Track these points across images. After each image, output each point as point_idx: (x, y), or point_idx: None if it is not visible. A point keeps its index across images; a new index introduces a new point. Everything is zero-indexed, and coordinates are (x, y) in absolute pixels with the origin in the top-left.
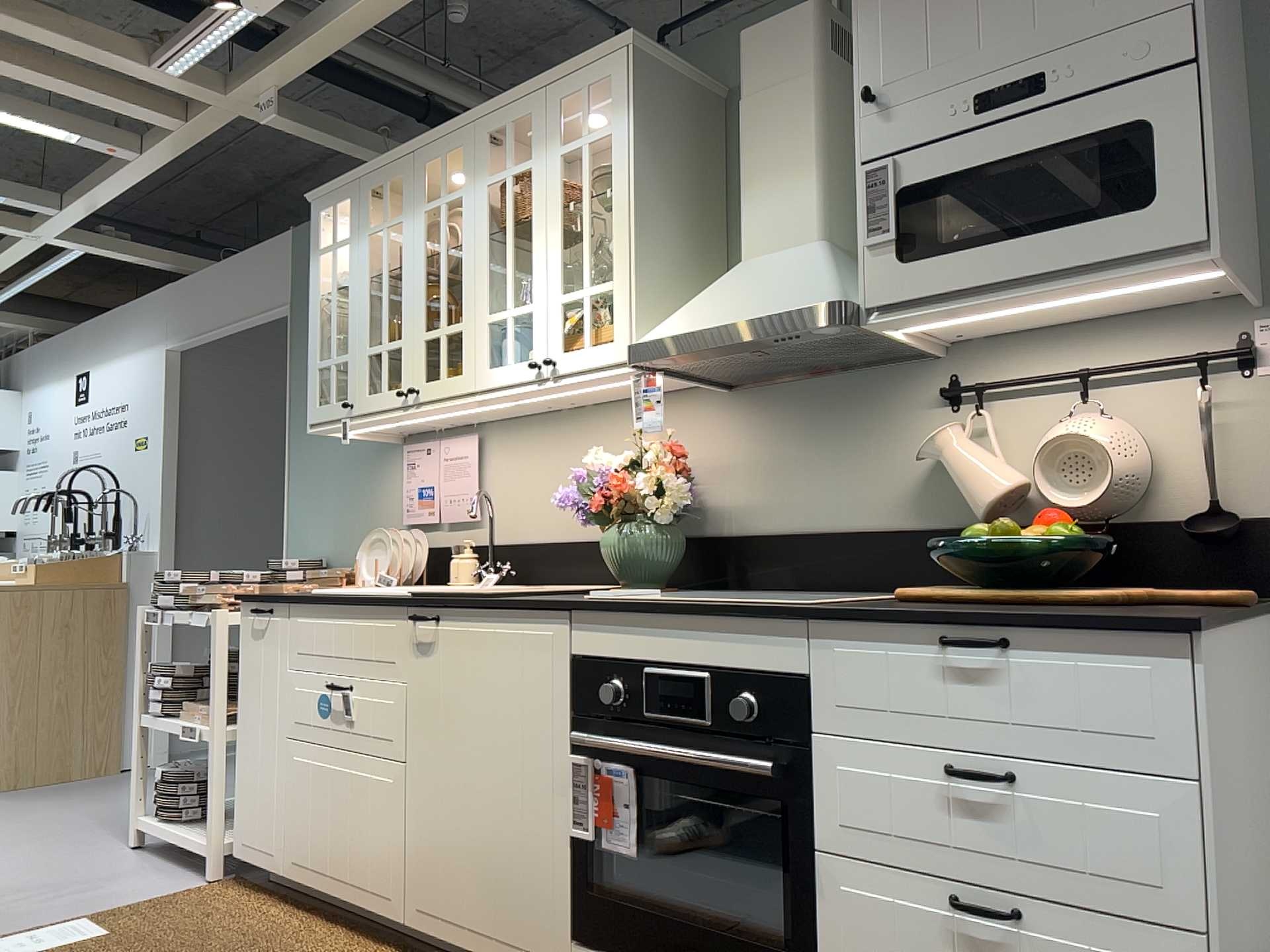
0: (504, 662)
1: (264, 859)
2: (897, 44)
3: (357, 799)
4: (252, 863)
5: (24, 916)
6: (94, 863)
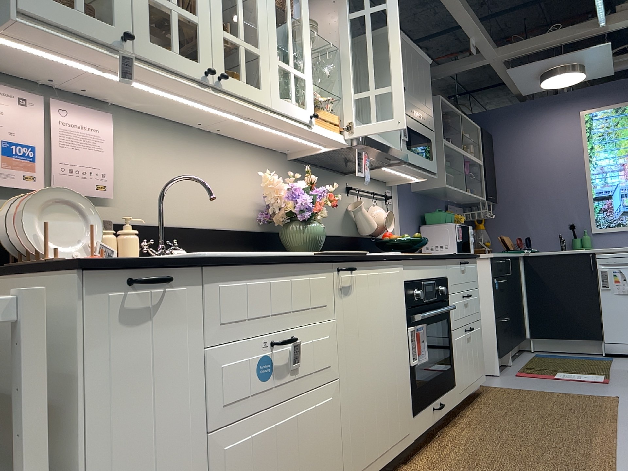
0: (385, 289)
1: None
2: (404, 80)
3: (305, 435)
4: None
5: None
6: None
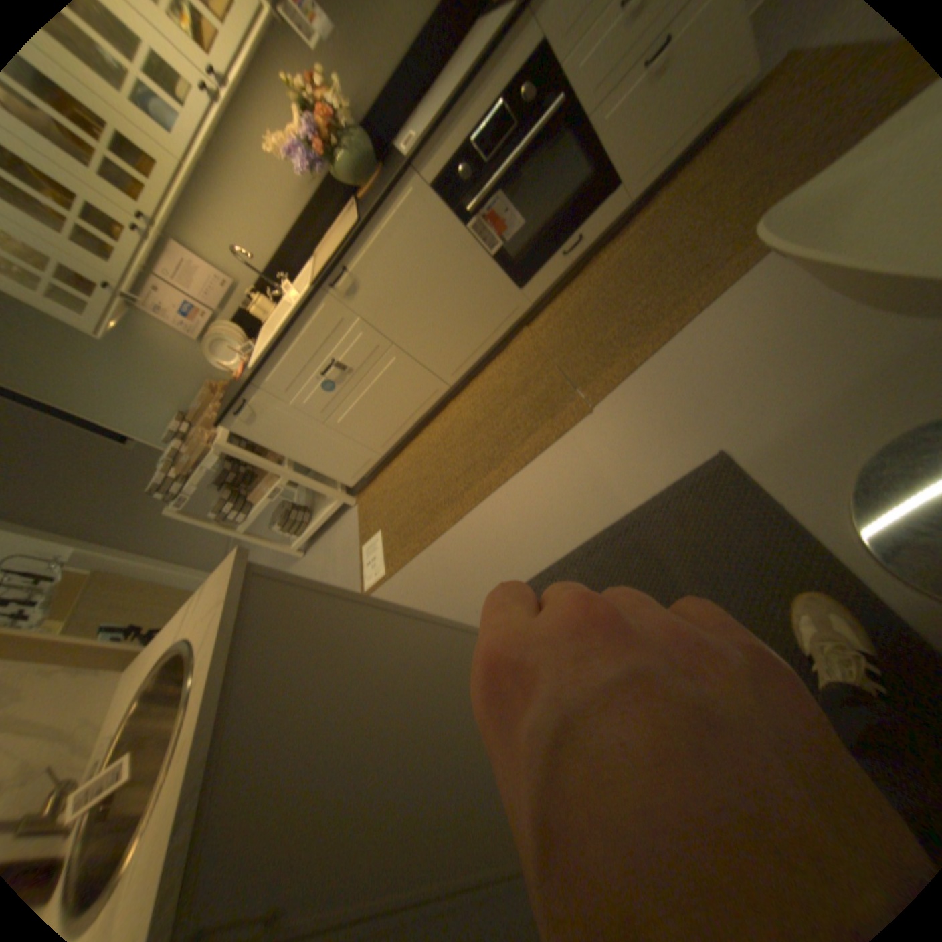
0: (401, 235)
1: (369, 465)
2: None
3: (387, 387)
4: (365, 475)
5: (346, 578)
6: (311, 568)
